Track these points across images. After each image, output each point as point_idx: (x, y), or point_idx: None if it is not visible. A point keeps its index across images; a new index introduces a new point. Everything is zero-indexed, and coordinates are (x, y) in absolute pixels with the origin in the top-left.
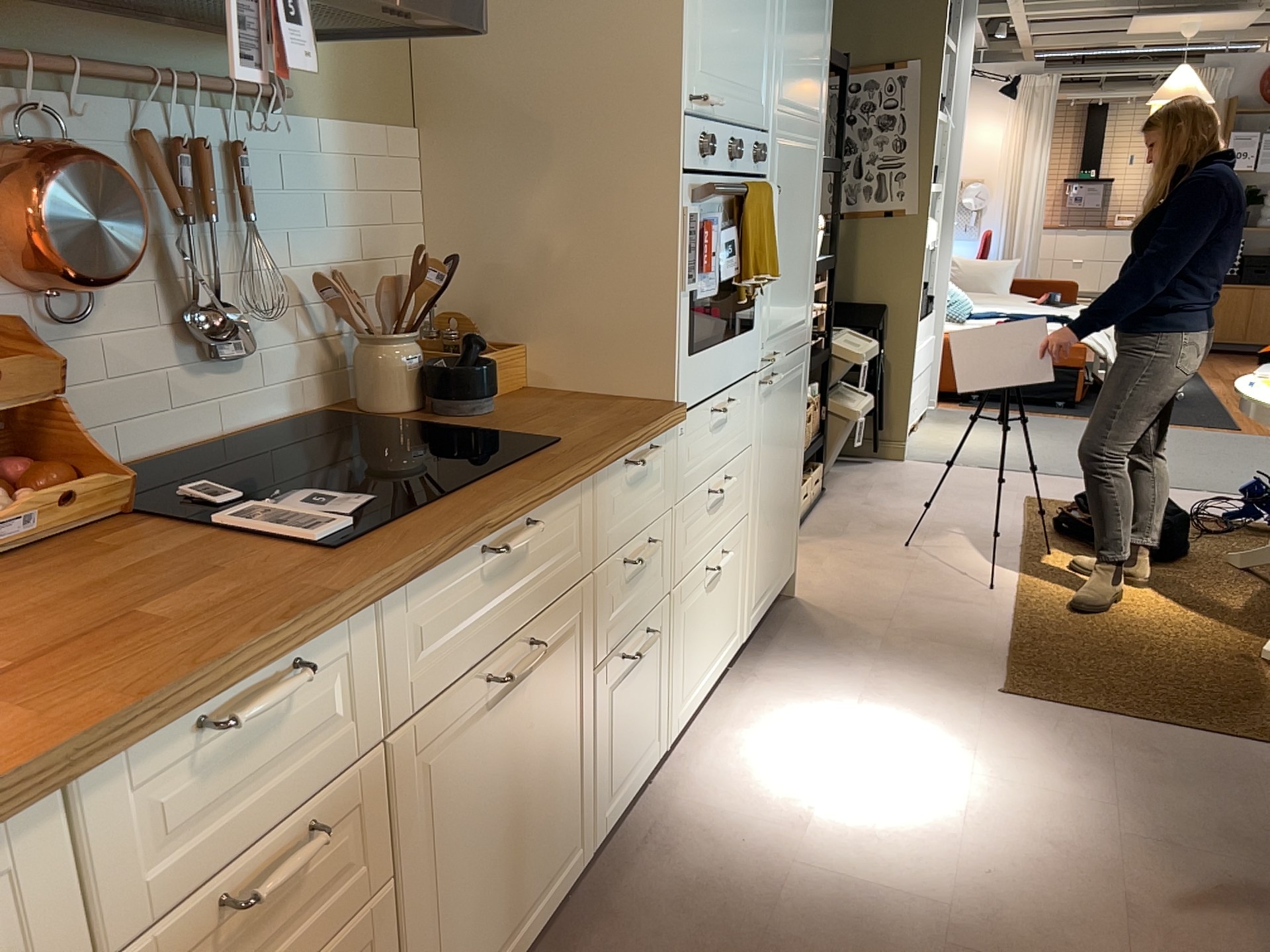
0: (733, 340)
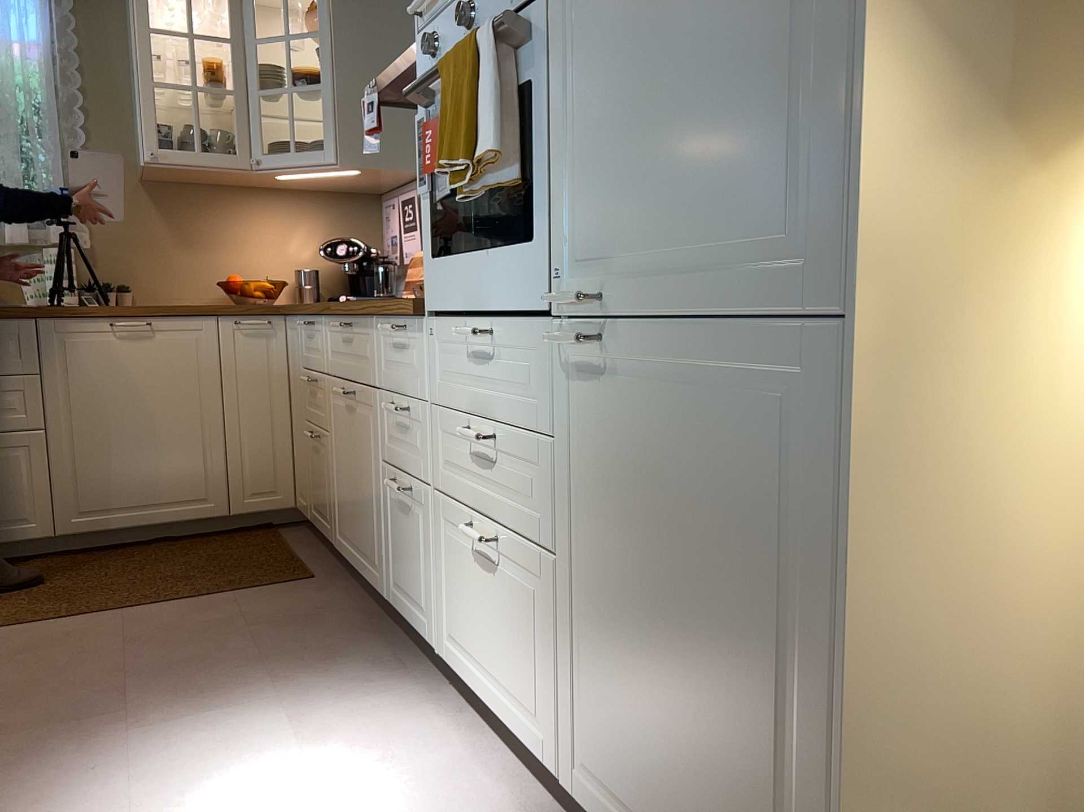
0: (494, 253)
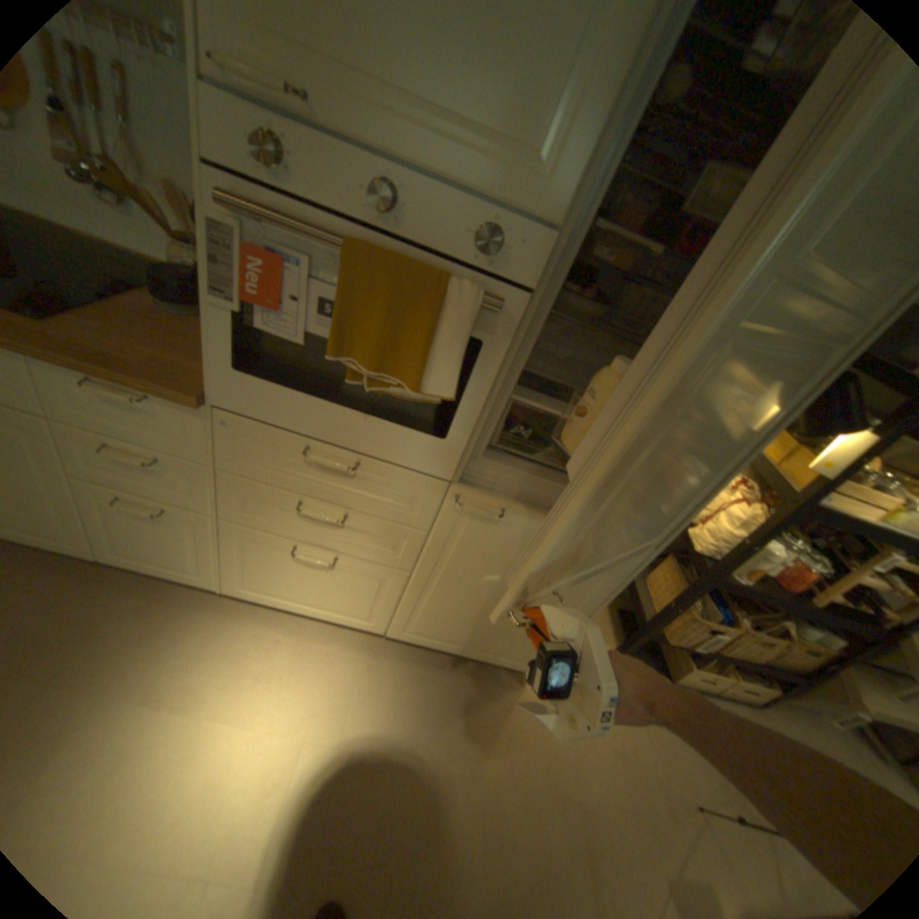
0: (370, 418)
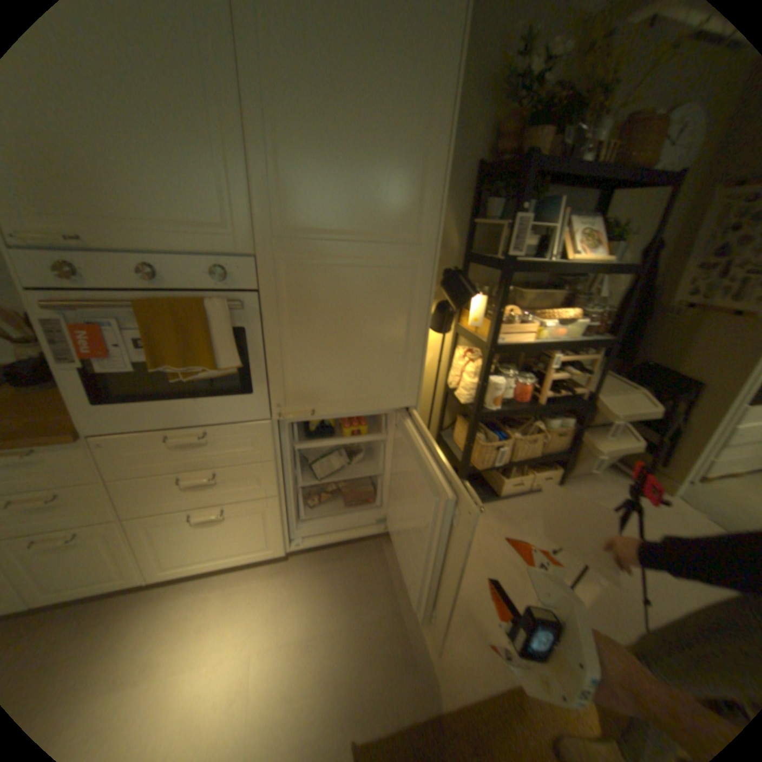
0: (198, 400)
